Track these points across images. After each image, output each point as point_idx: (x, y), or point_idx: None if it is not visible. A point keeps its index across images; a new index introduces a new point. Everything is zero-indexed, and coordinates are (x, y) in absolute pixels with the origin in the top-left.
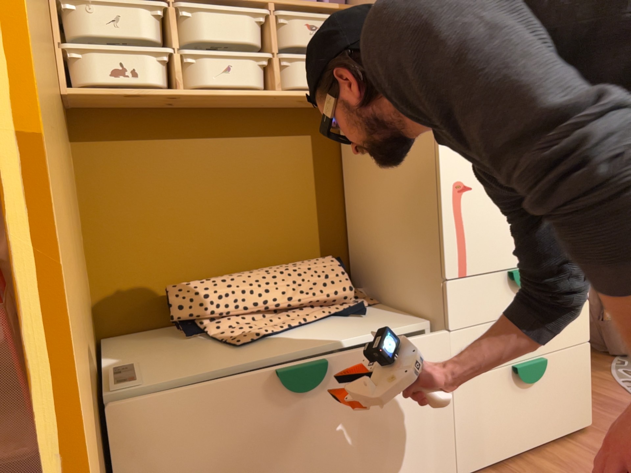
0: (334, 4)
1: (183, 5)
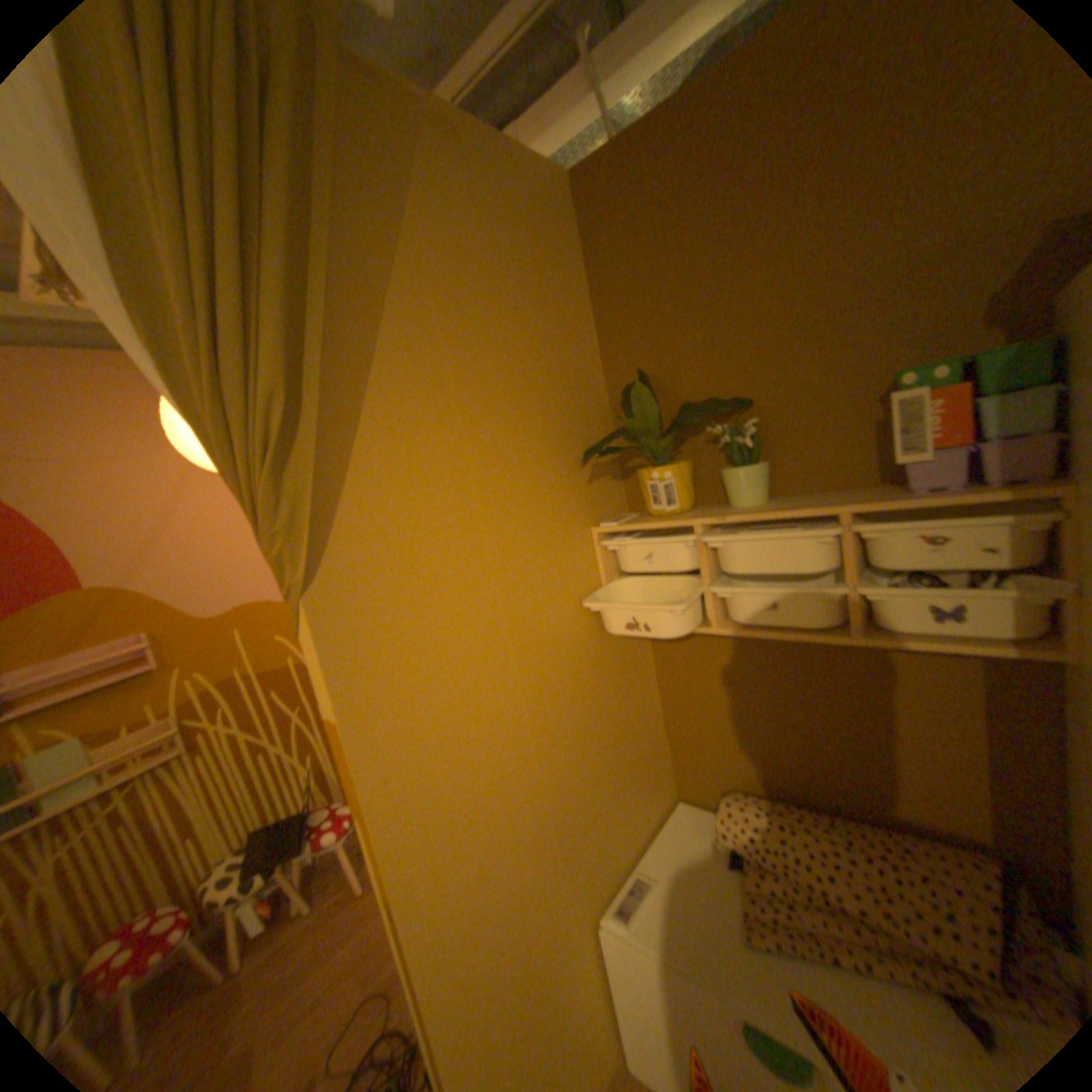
0: (1000, 490)
1: (709, 537)
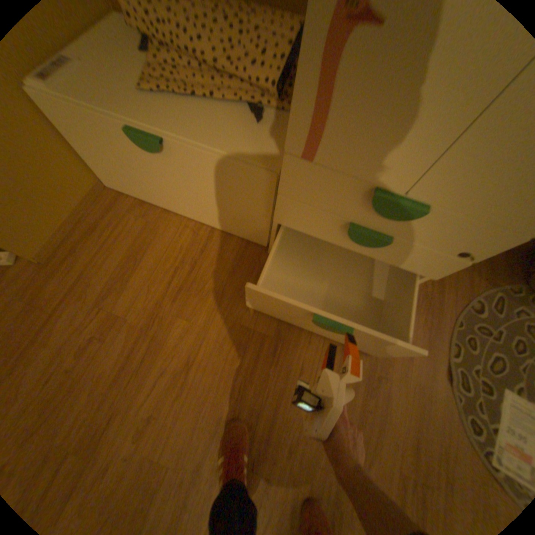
0: None
1: None
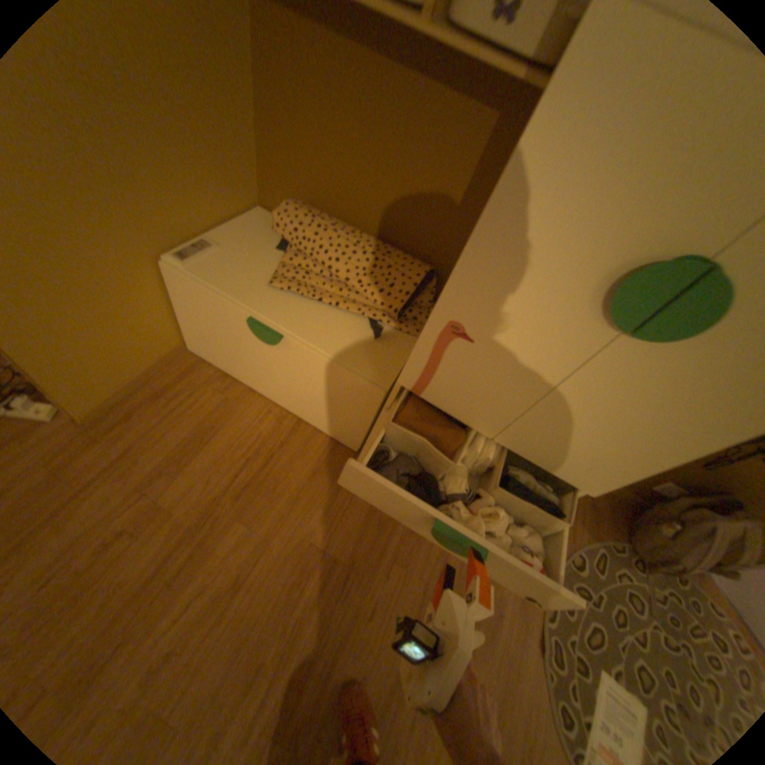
0: None
1: None
